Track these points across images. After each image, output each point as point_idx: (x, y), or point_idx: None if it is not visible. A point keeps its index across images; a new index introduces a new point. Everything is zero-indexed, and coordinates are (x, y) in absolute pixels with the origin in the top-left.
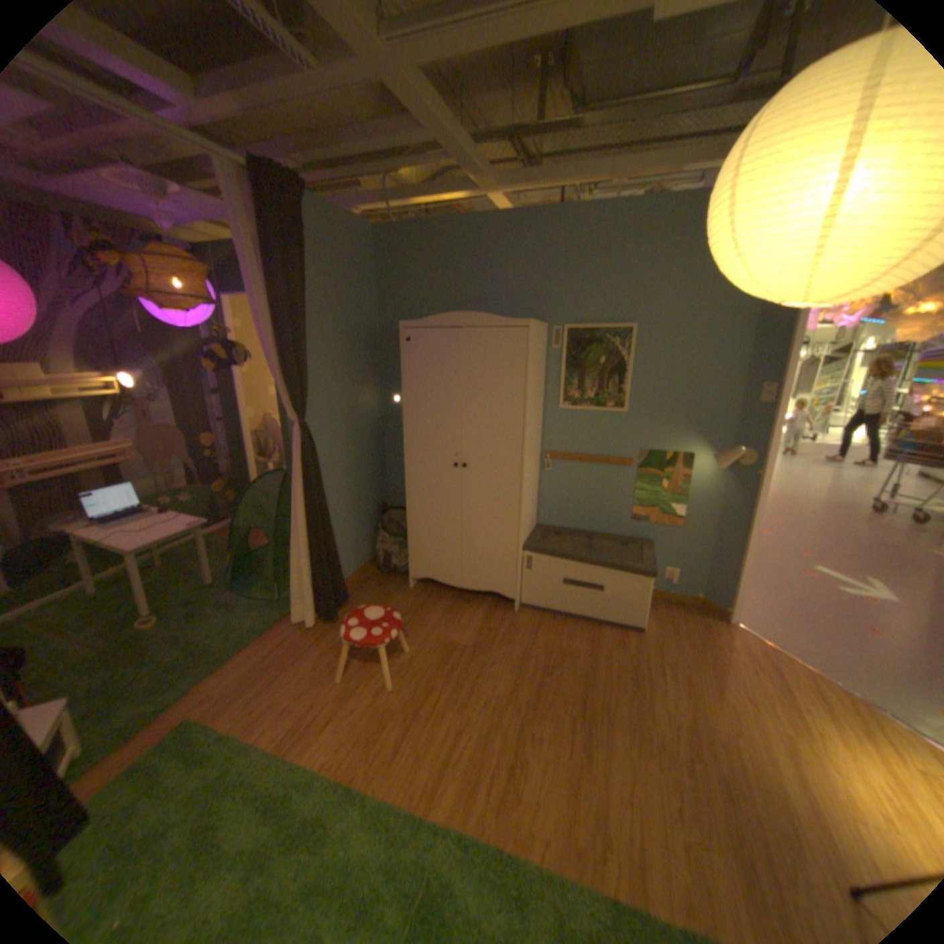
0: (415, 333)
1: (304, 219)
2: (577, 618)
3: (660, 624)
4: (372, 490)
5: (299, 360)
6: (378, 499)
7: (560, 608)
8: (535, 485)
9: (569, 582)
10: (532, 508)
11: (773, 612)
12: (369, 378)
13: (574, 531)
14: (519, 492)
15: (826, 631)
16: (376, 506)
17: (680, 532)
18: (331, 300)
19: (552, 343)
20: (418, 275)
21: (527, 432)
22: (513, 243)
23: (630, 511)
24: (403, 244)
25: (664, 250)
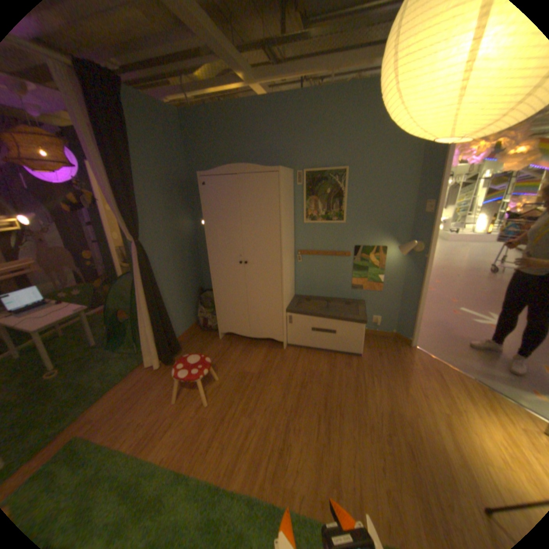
0: (207, 179)
1: (125, 105)
2: (321, 350)
3: (370, 350)
4: (192, 280)
5: (132, 200)
6: (197, 285)
7: (311, 345)
8: (292, 271)
9: (315, 329)
10: (291, 286)
11: (436, 337)
12: (184, 210)
13: (317, 298)
14: (280, 277)
15: (466, 347)
16: (196, 290)
17: (380, 294)
18: (152, 160)
19: (297, 181)
20: (209, 141)
21: (283, 239)
22: (268, 117)
23: (350, 284)
24: (198, 121)
25: (363, 117)
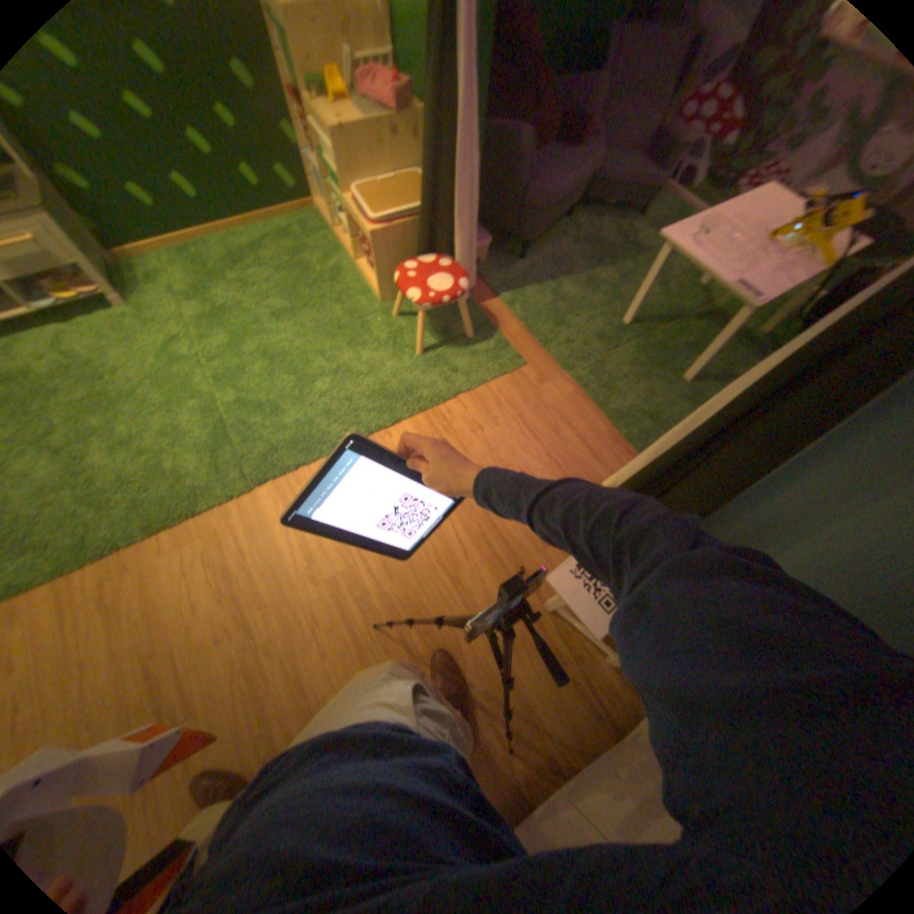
0: None
1: None
2: None
3: None
4: None
5: None
6: None
7: None
8: None
9: None
10: None
11: None
12: None
13: None
14: None
15: None
16: None
17: None
18: None
19: None
20: None
21: None
22: None
23: None
24: None
25: None
